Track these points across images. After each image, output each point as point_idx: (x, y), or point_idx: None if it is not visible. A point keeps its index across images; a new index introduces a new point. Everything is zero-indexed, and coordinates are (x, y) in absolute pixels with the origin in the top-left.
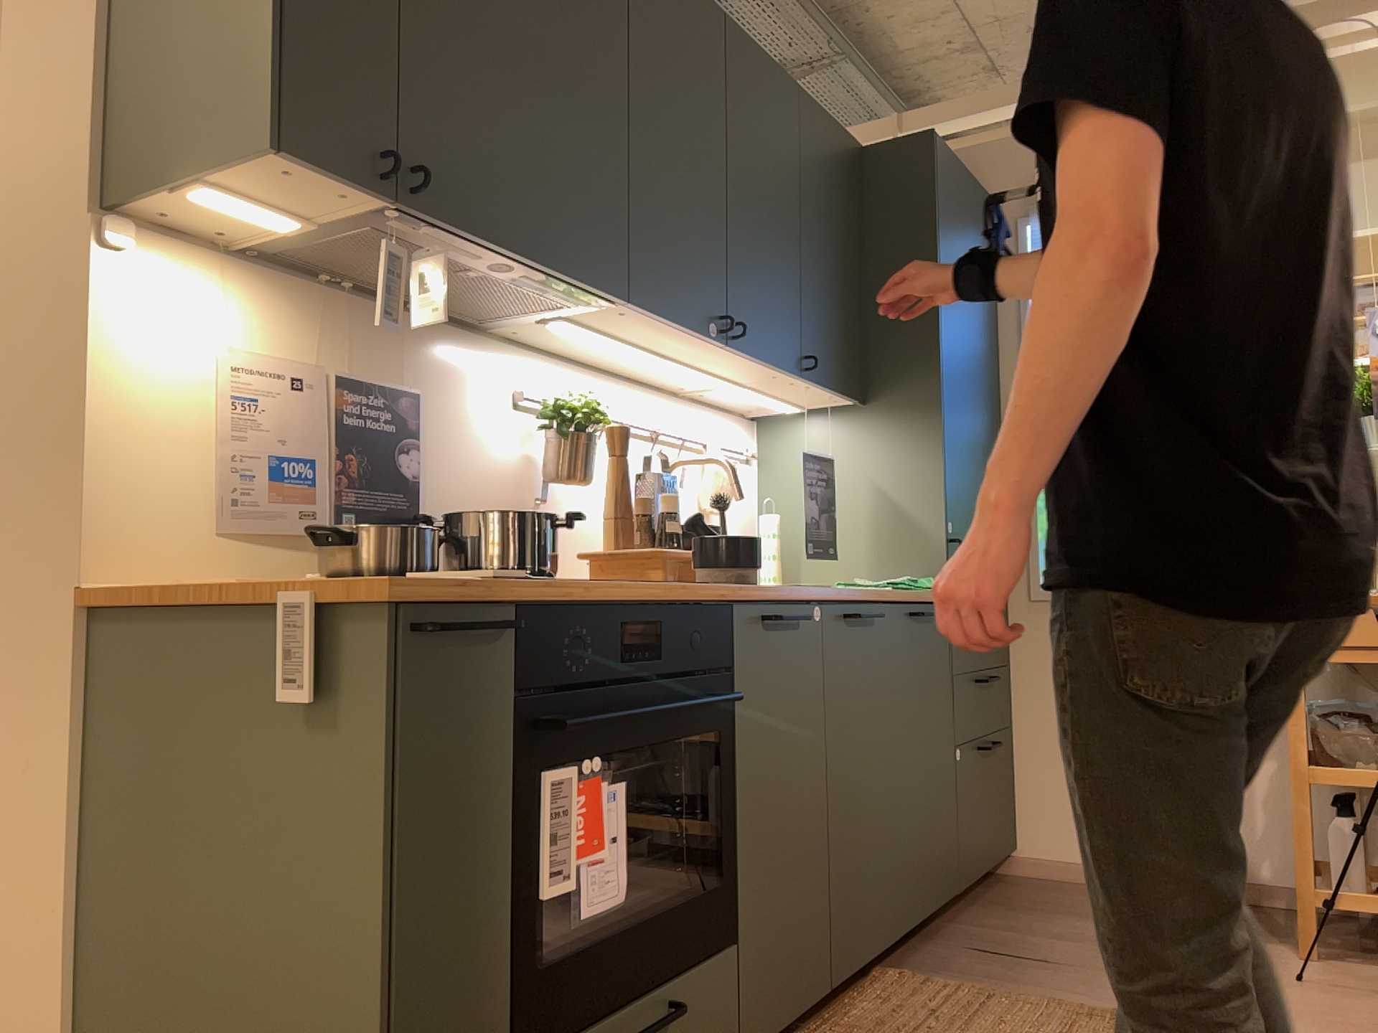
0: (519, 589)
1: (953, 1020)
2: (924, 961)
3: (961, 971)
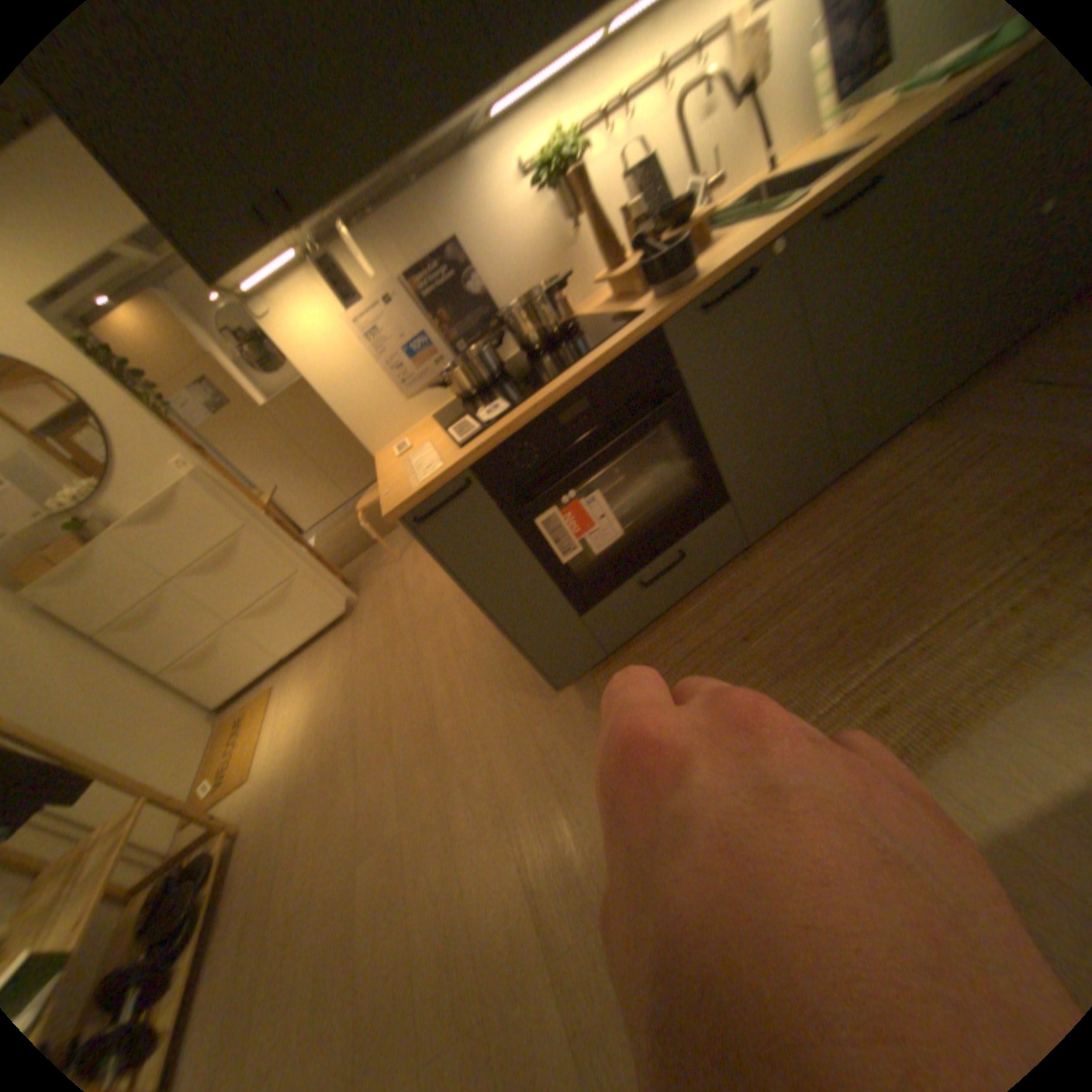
0: (462, 462)
1: (944, 474)
2: (964, 404)
3: (992, 412)
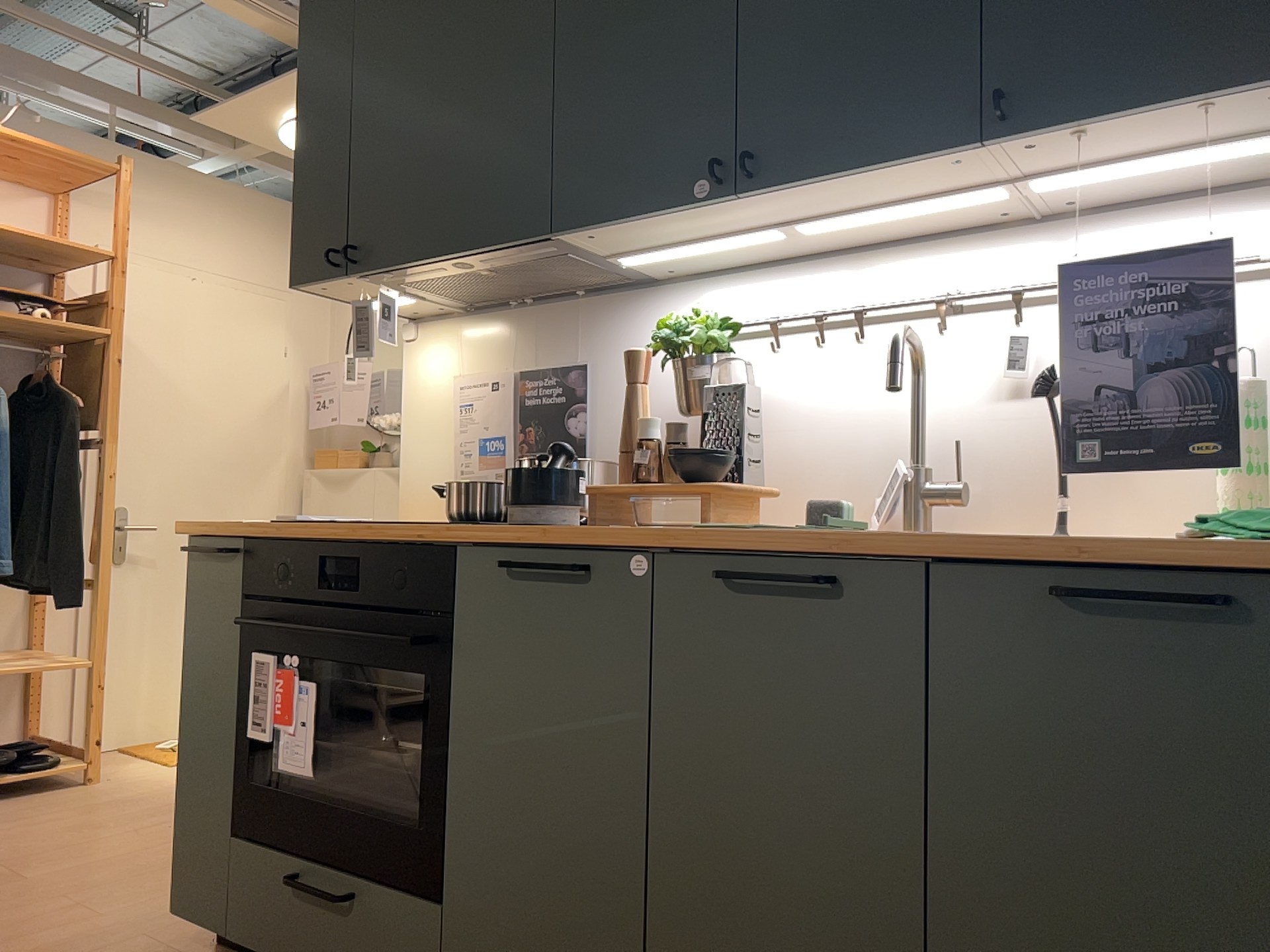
0: (236, 528)
1: None
2: None
3: None
